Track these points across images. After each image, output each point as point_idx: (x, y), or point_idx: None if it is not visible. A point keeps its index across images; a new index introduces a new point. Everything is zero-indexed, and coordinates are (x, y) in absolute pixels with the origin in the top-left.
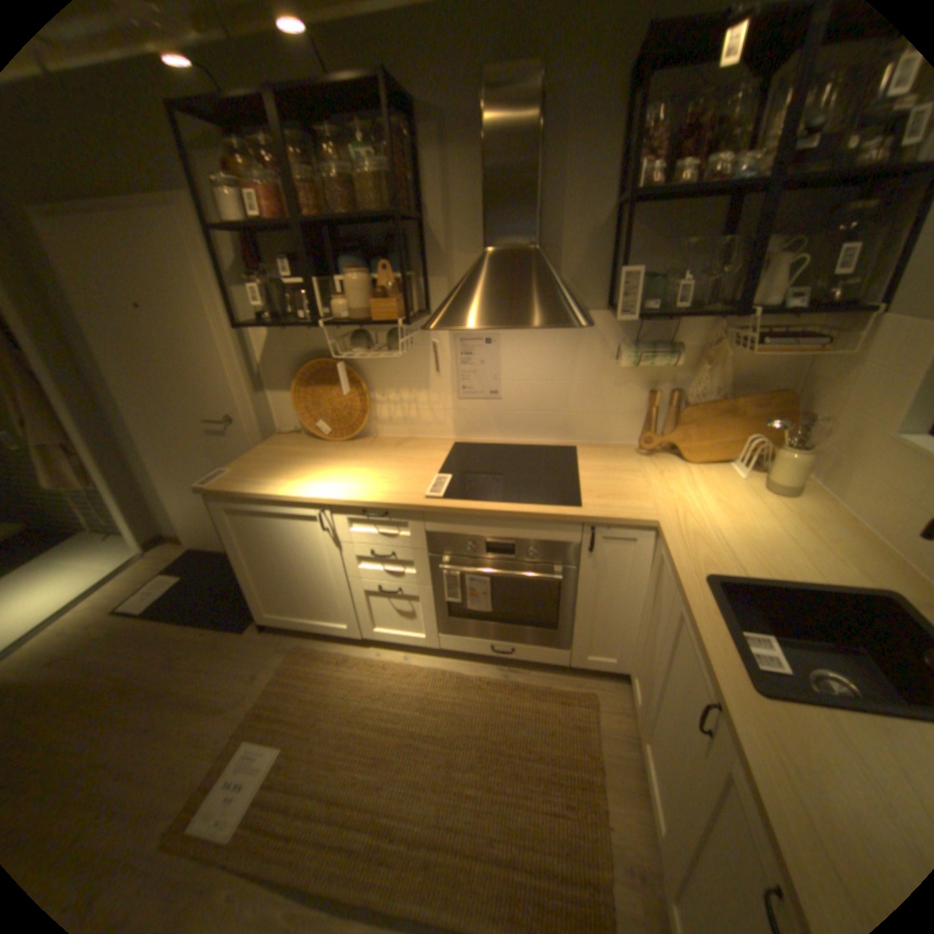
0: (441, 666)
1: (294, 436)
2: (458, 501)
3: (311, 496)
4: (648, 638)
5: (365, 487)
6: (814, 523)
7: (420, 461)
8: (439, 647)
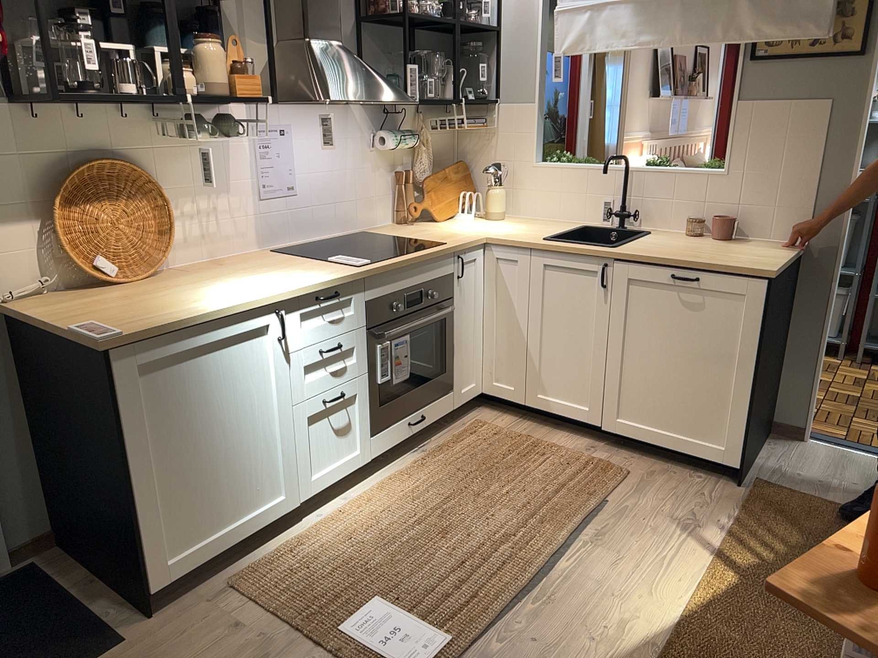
0: (379, 480)
1: (52, 295)
2: (383, 261)
3: (267, 295)
4: (501, 333)
5: (294, 279)
6: (528, 222)
7: (281, 262)
8: (372, 458)
